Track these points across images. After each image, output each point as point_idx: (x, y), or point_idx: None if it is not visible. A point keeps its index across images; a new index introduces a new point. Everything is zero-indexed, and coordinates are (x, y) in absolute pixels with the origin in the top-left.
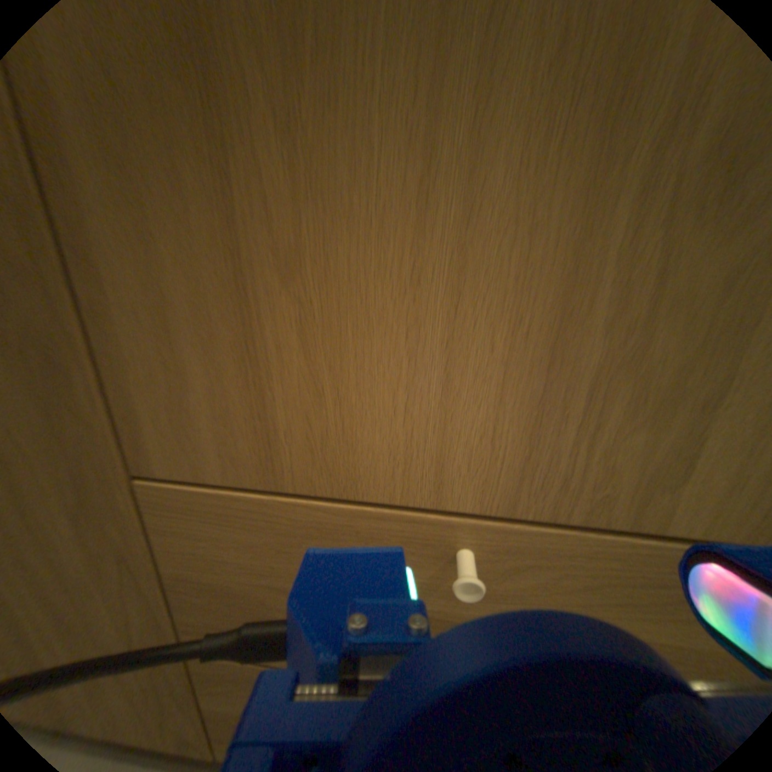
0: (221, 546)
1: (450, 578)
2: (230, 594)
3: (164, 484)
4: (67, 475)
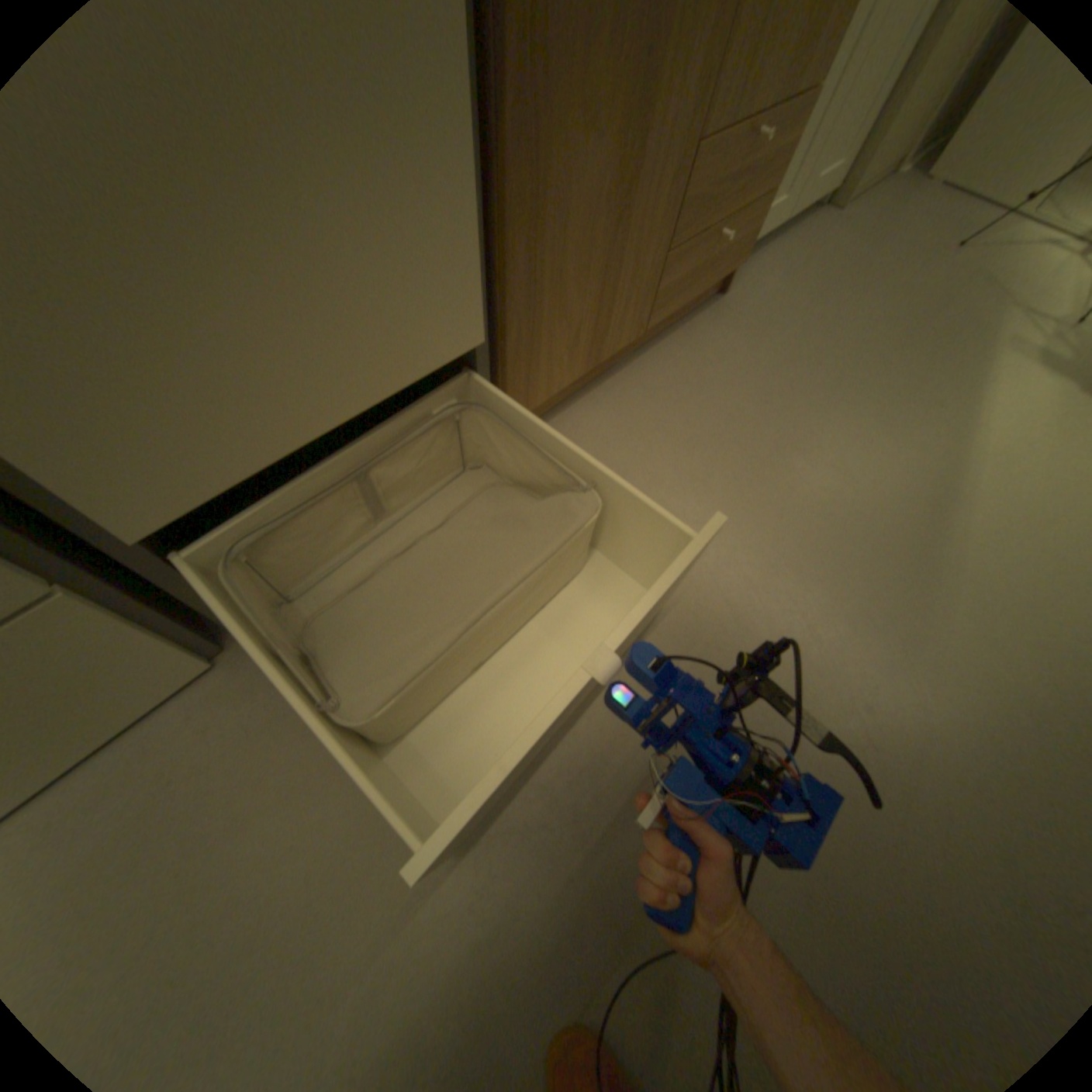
0: (708, 159)
1: (753, 137)
2: (699, 188)
3: (706, 131)
4: (683, 143)
